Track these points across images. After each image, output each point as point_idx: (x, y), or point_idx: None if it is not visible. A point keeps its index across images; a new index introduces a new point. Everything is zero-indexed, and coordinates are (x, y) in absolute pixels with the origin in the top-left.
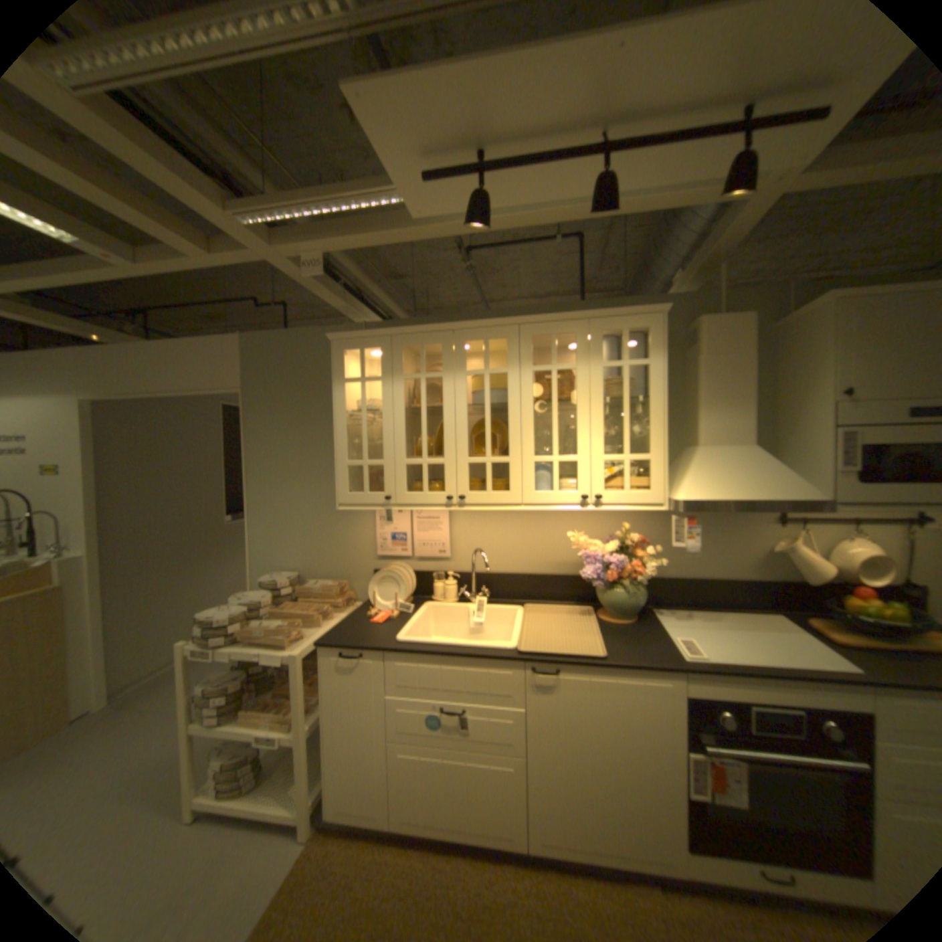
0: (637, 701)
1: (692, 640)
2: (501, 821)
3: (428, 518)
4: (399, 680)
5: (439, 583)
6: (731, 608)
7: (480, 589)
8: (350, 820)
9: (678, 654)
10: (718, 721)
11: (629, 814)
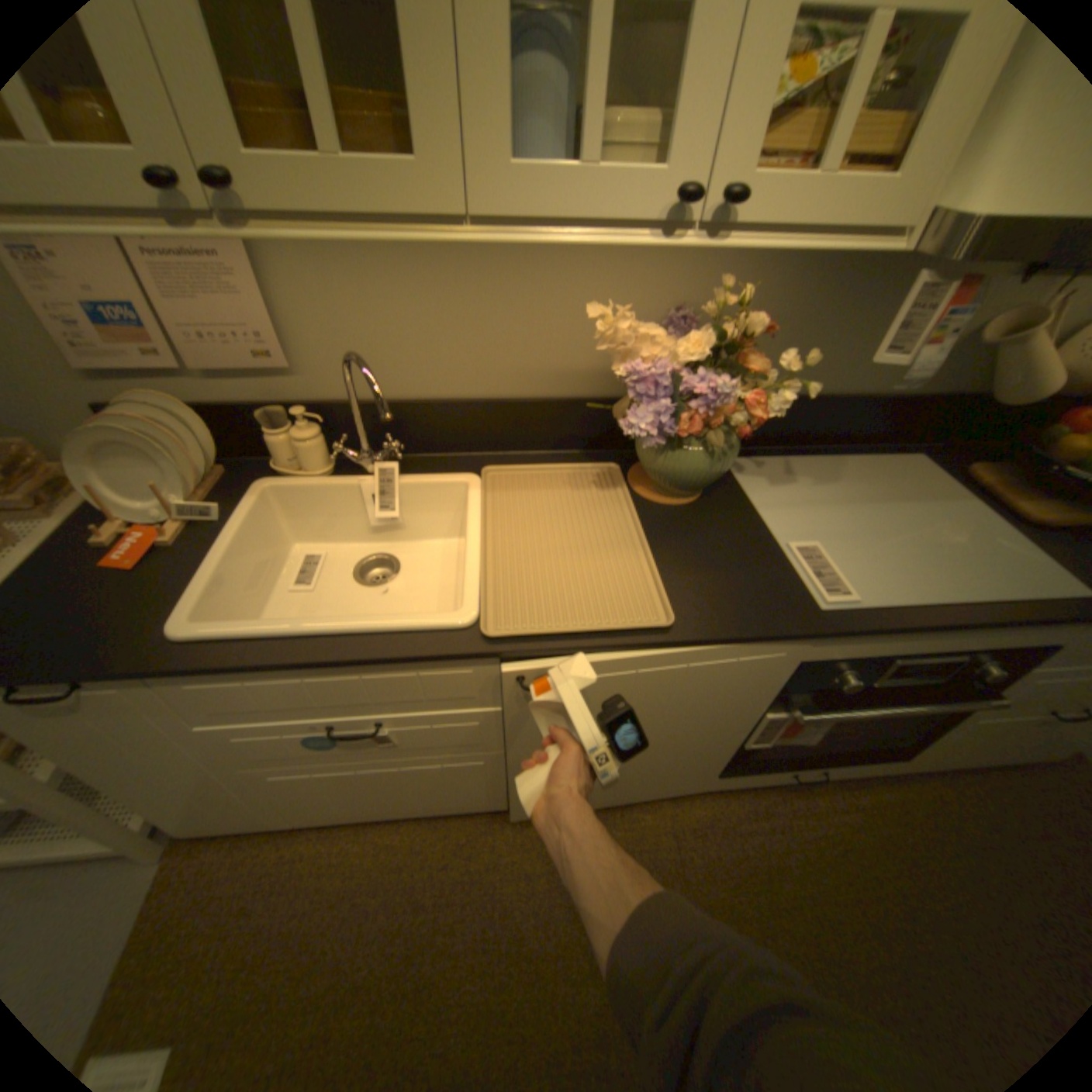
0: (713, 676)
1: (816, 544)
2: (468, 798)
3: (180, 256)
4: (210, 707)
5: (277, 435)
6: (847, 442)
7: (380, 436)
8: (222, 832)
9: (800, 586)
10: (834, 680)
11: (653, 769)
